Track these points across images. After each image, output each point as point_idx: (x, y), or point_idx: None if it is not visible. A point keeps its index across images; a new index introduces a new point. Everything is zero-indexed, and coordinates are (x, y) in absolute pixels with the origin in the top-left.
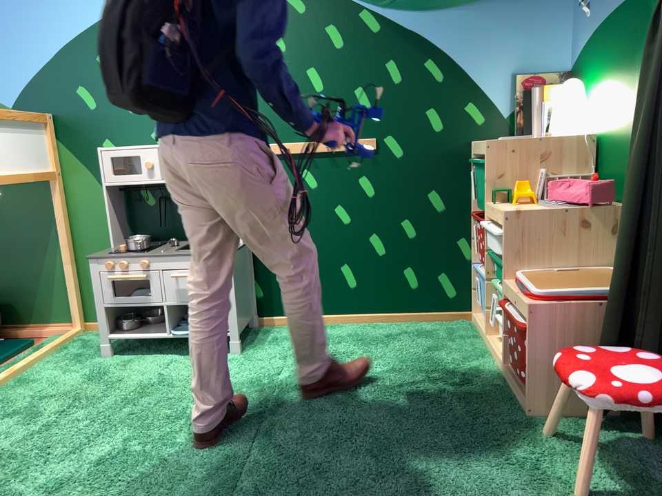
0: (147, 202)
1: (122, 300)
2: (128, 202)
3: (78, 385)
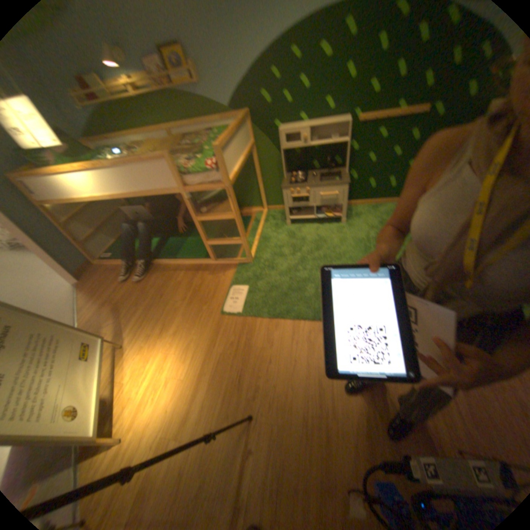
0: (295, 151)
1: (293, 203)
2: (286, 153)
3: (287, 240)
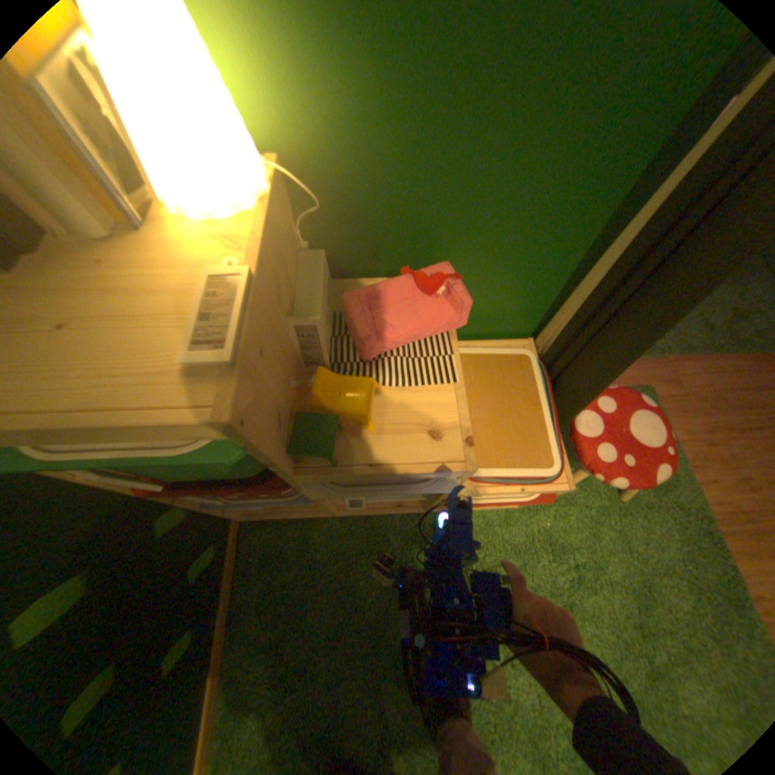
0: None
1: None
2: None
3: None
